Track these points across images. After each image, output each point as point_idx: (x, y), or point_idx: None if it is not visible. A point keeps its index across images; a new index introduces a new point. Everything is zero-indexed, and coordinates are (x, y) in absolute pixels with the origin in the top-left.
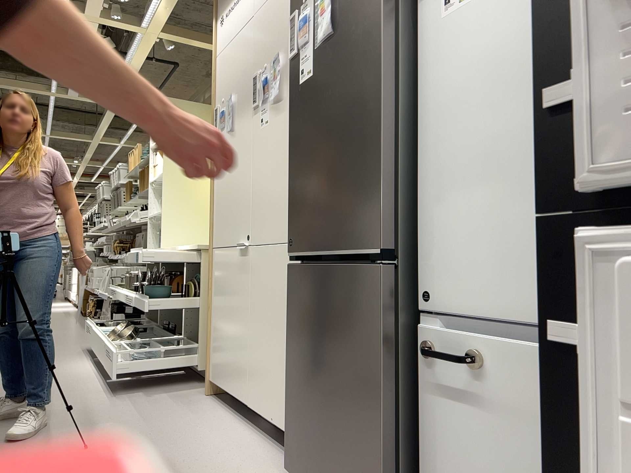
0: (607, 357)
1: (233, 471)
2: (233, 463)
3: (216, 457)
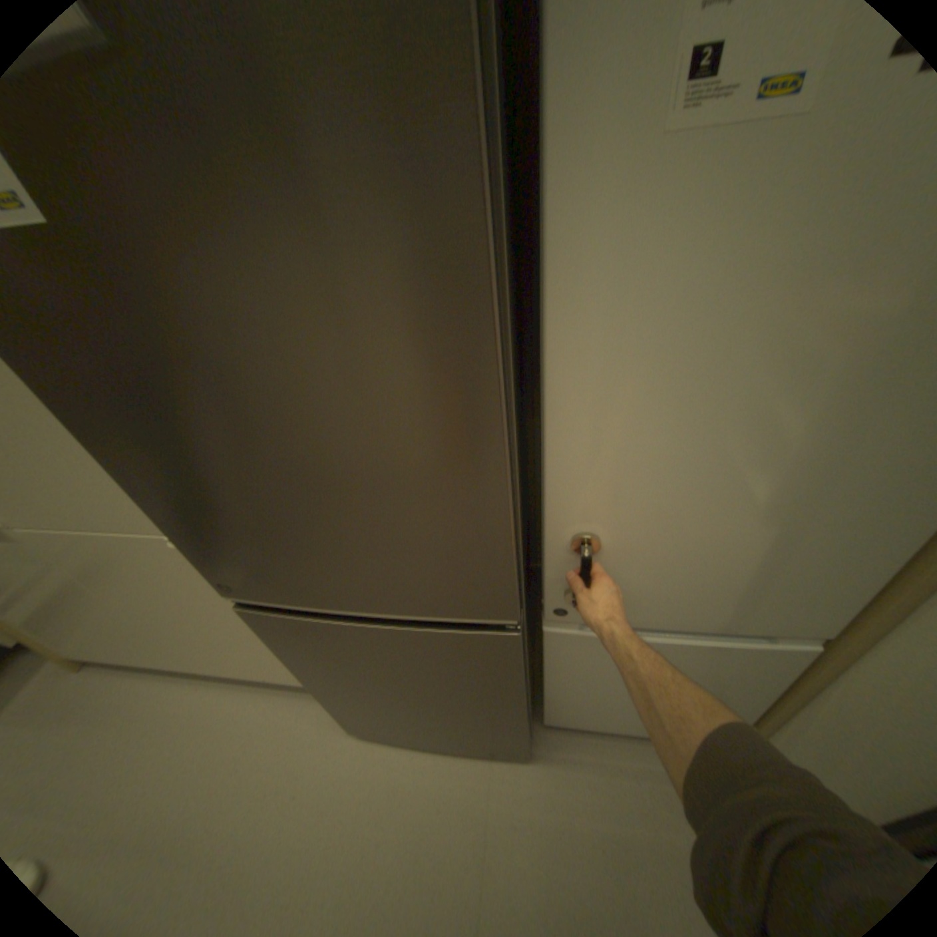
0: None
1: (280, 780)
2: (265, 767)
3: (233, 778)
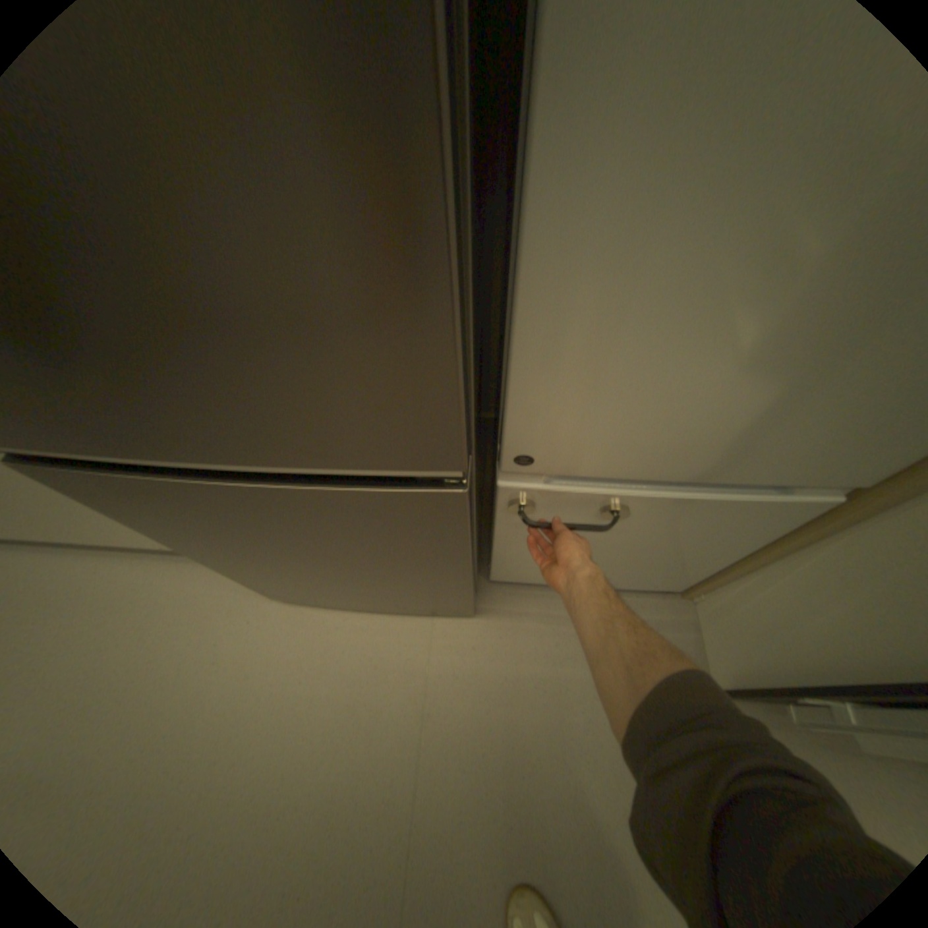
0: None
1: (197, 646)
2: (179, 635)
3: (142, 648)
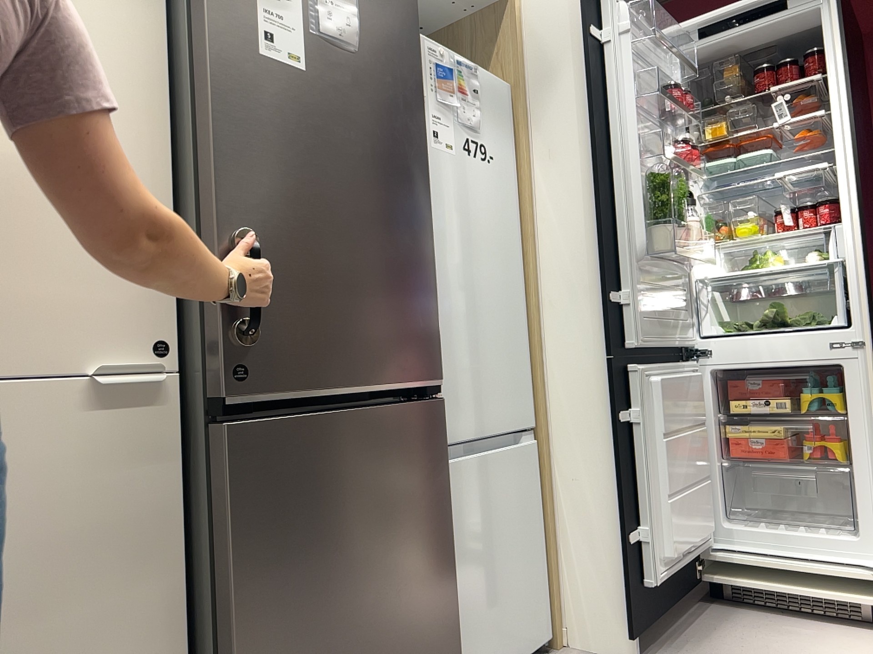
0: (644, 416)
1: None
2: None
3: None
